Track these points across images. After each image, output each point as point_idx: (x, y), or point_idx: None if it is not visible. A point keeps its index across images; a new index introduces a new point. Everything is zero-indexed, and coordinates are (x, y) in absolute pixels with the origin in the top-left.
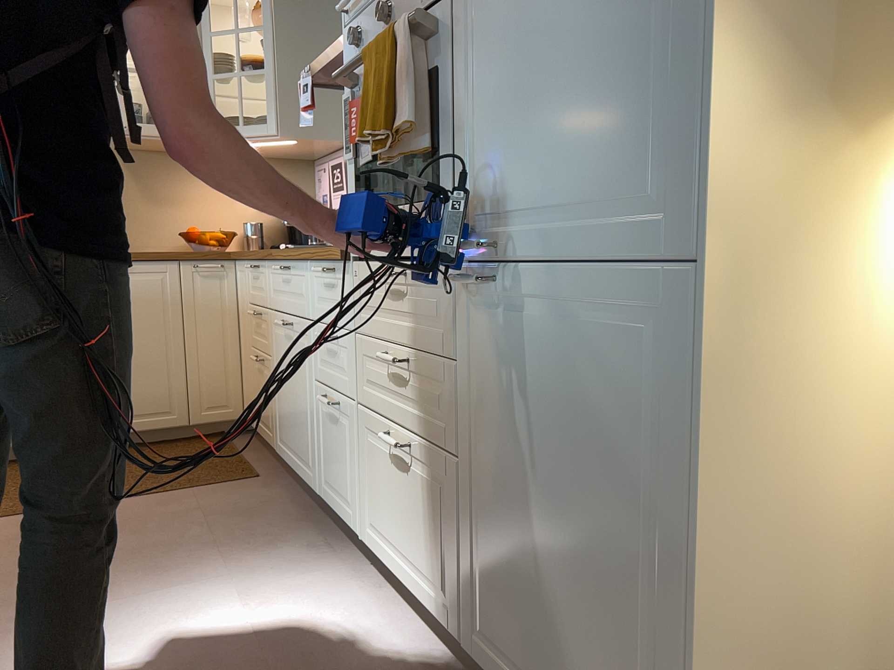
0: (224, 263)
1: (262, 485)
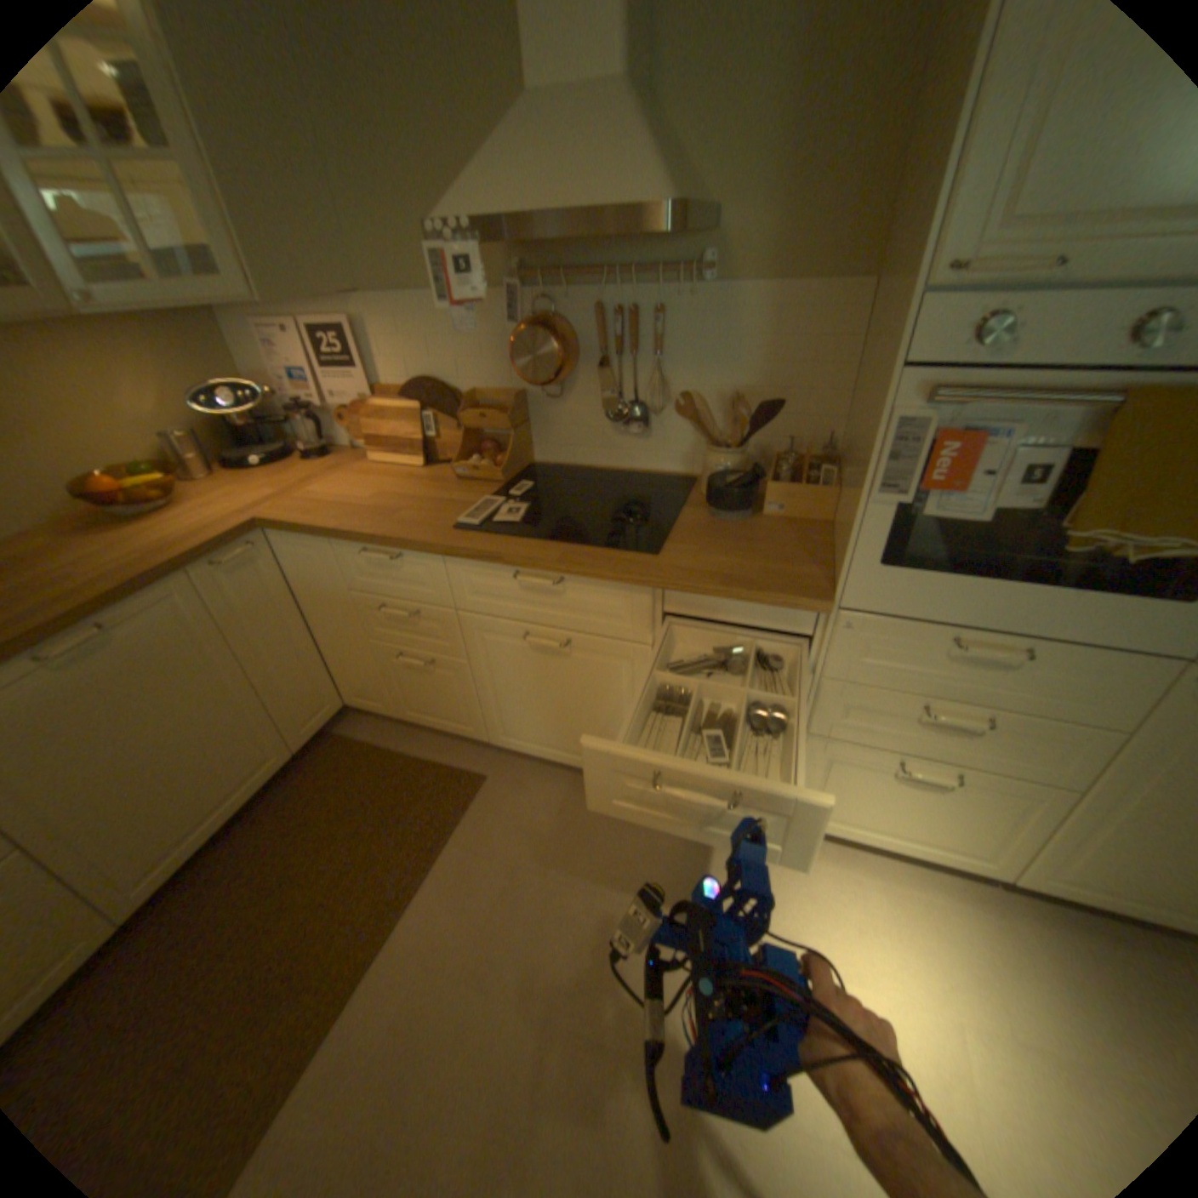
0: (248, 540)
1: (508, 787)
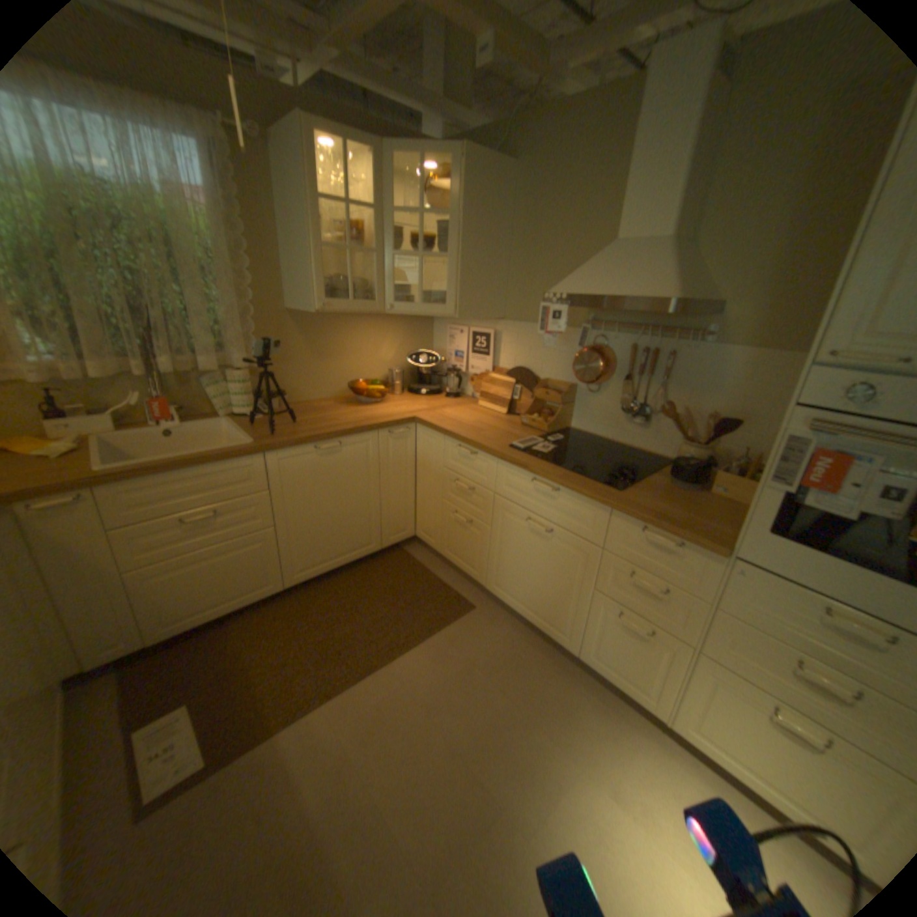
0: (408, 426)
1: (486, 619)
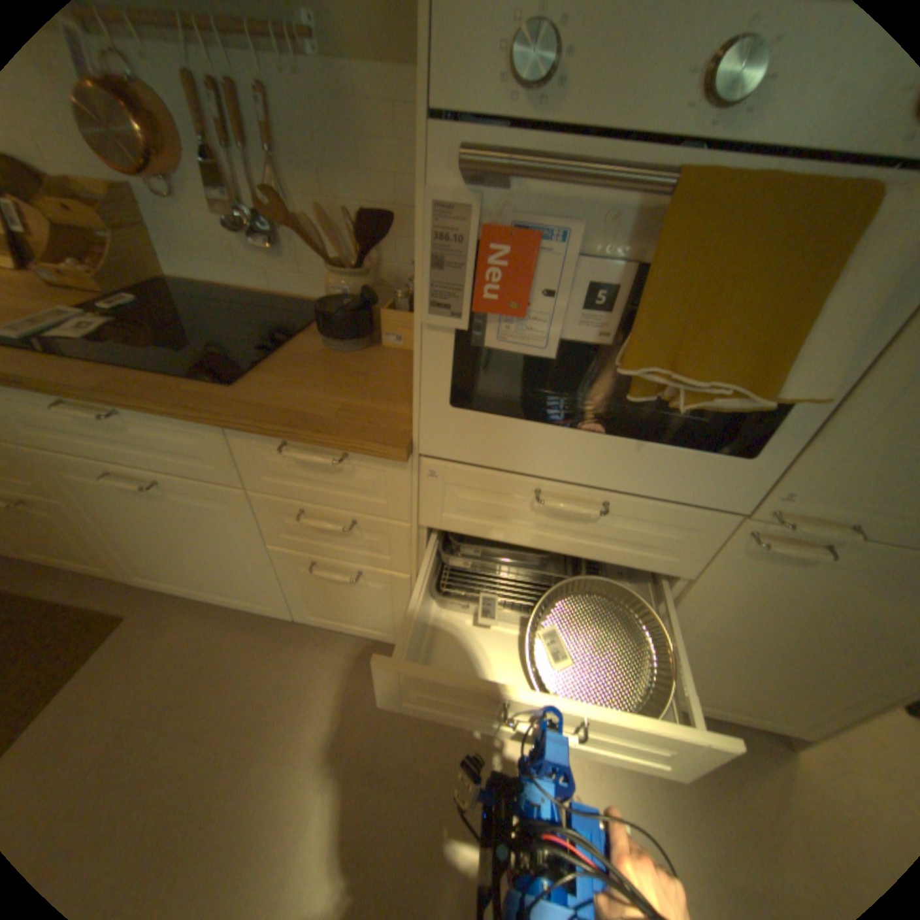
0: None
1: (146, 628)
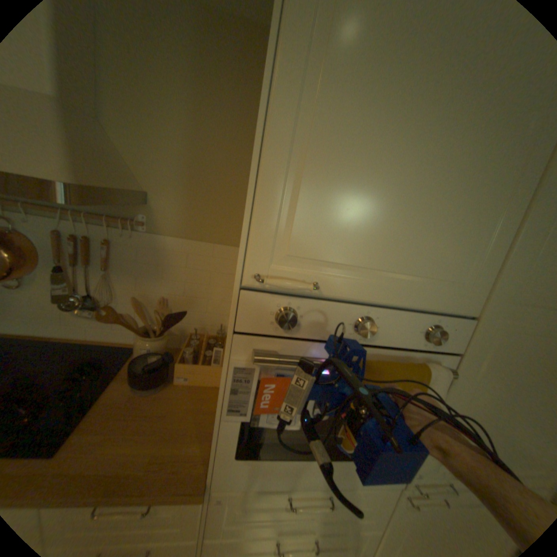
0: None
1: None
